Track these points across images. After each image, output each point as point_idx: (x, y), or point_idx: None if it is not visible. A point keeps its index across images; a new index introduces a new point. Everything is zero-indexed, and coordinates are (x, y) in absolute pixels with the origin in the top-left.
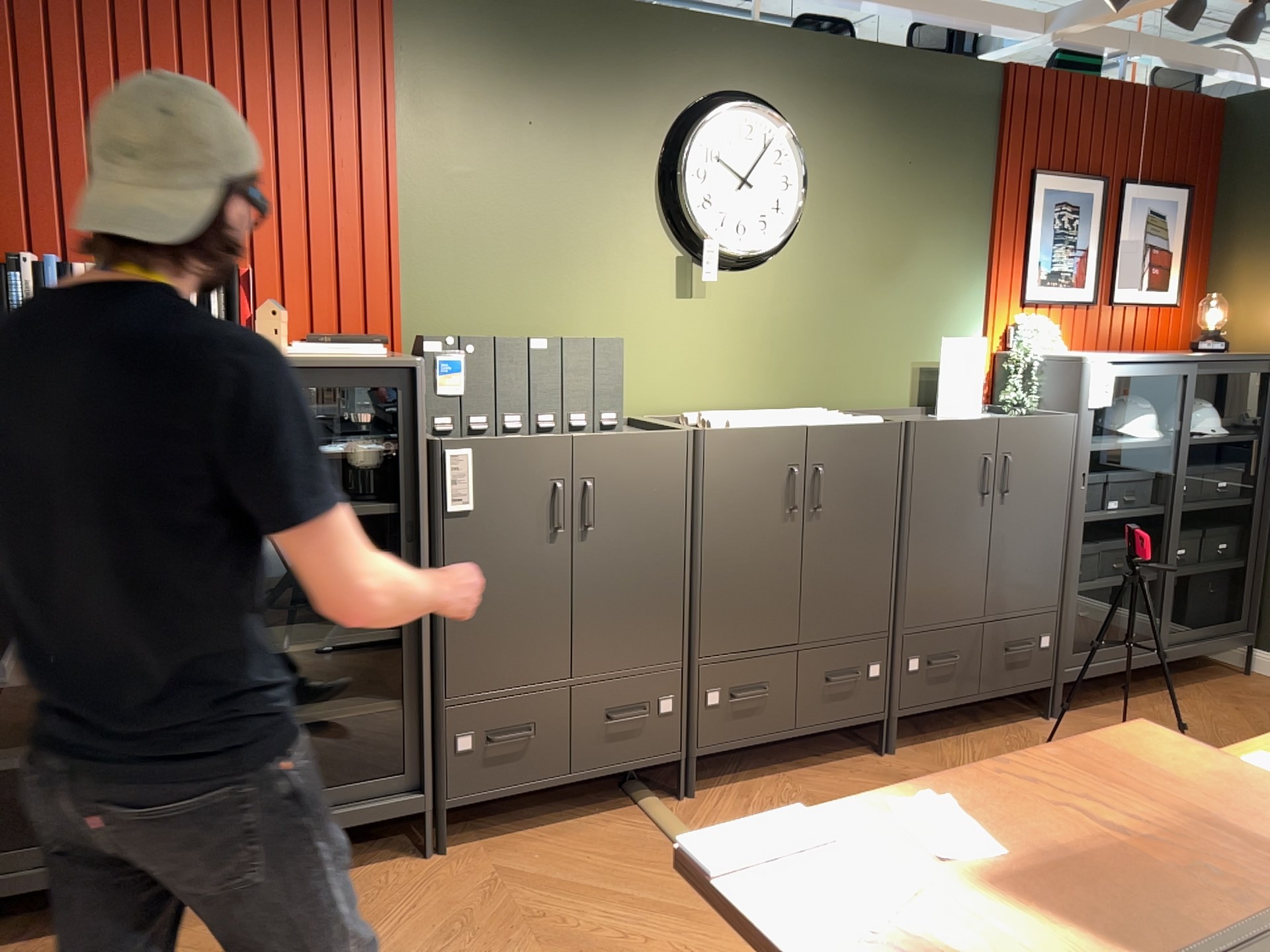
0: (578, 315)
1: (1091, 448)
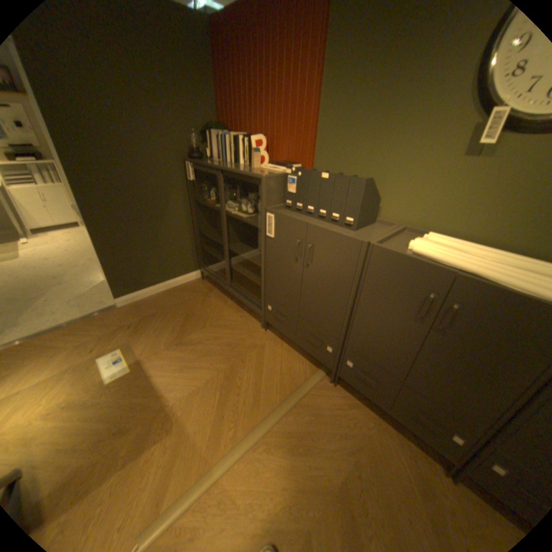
0: (389, 162)
1: None
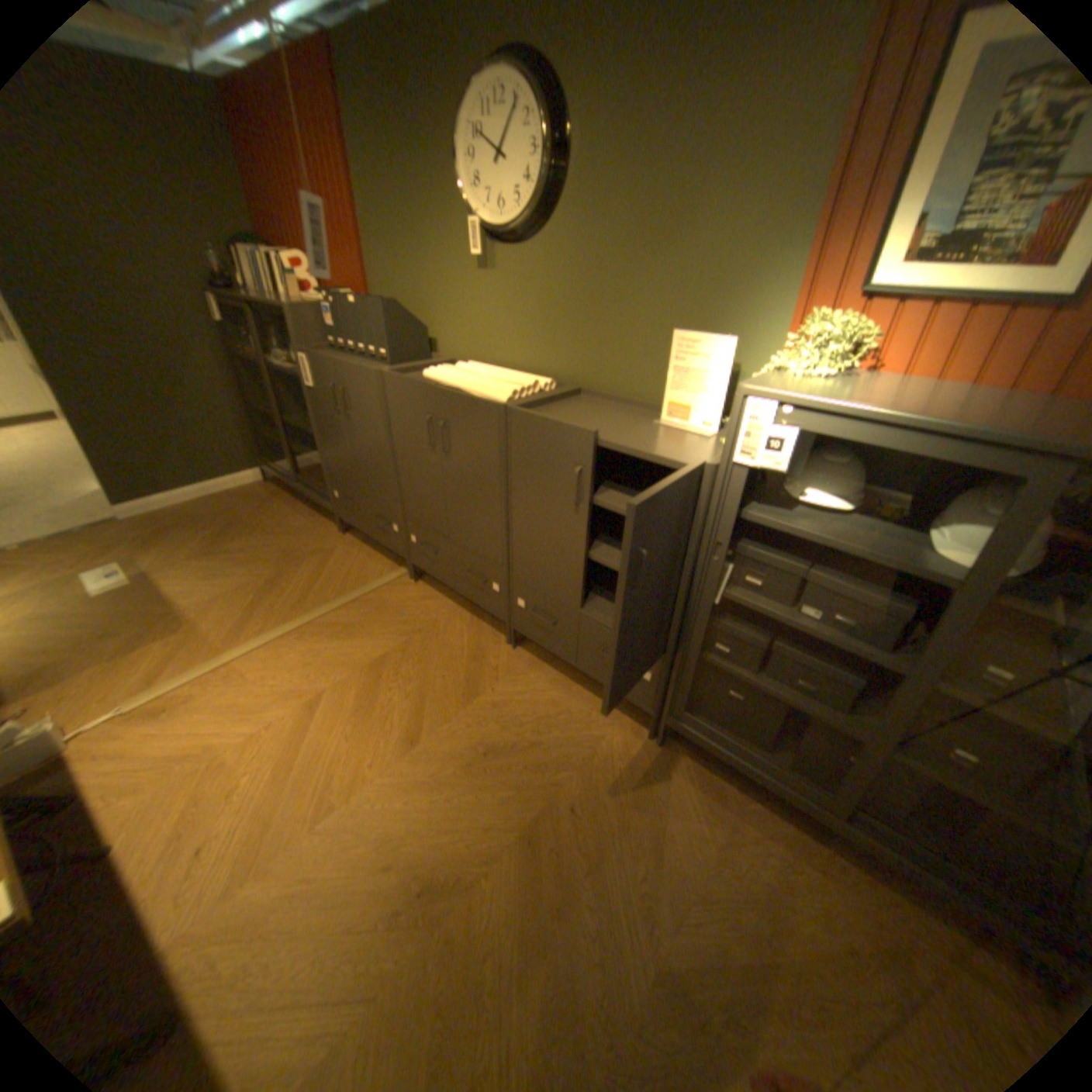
0: (430, 282)
1: (757, 519)
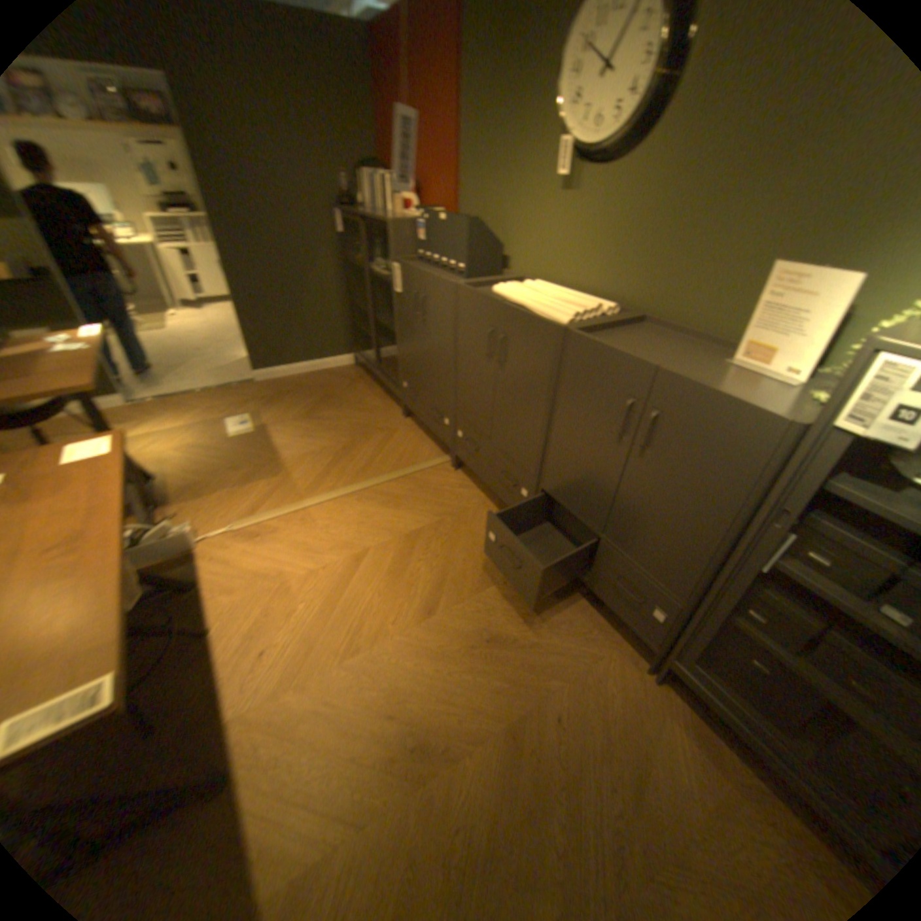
0: (512, 201)
1: (848, 494)
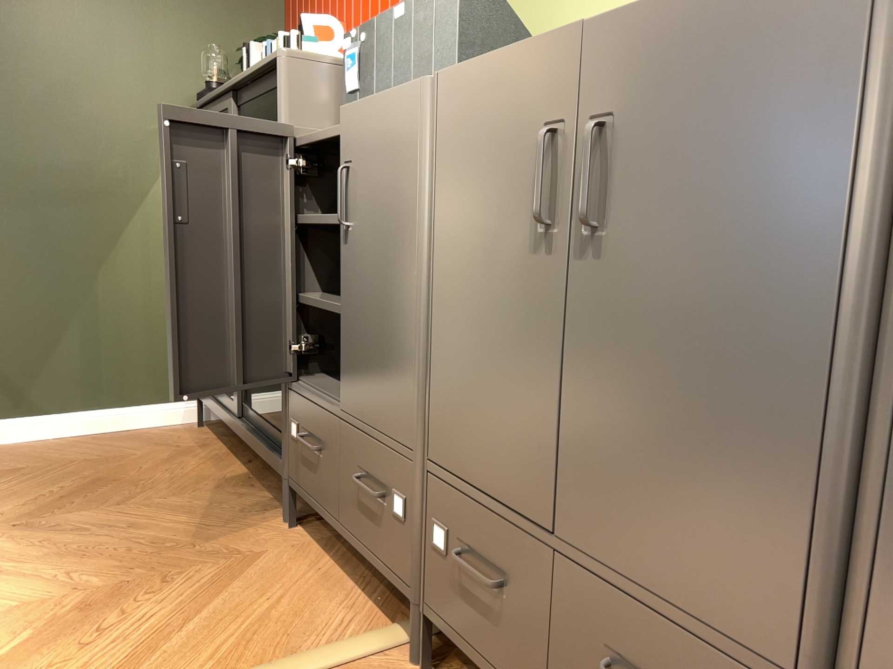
0: None
1: None
